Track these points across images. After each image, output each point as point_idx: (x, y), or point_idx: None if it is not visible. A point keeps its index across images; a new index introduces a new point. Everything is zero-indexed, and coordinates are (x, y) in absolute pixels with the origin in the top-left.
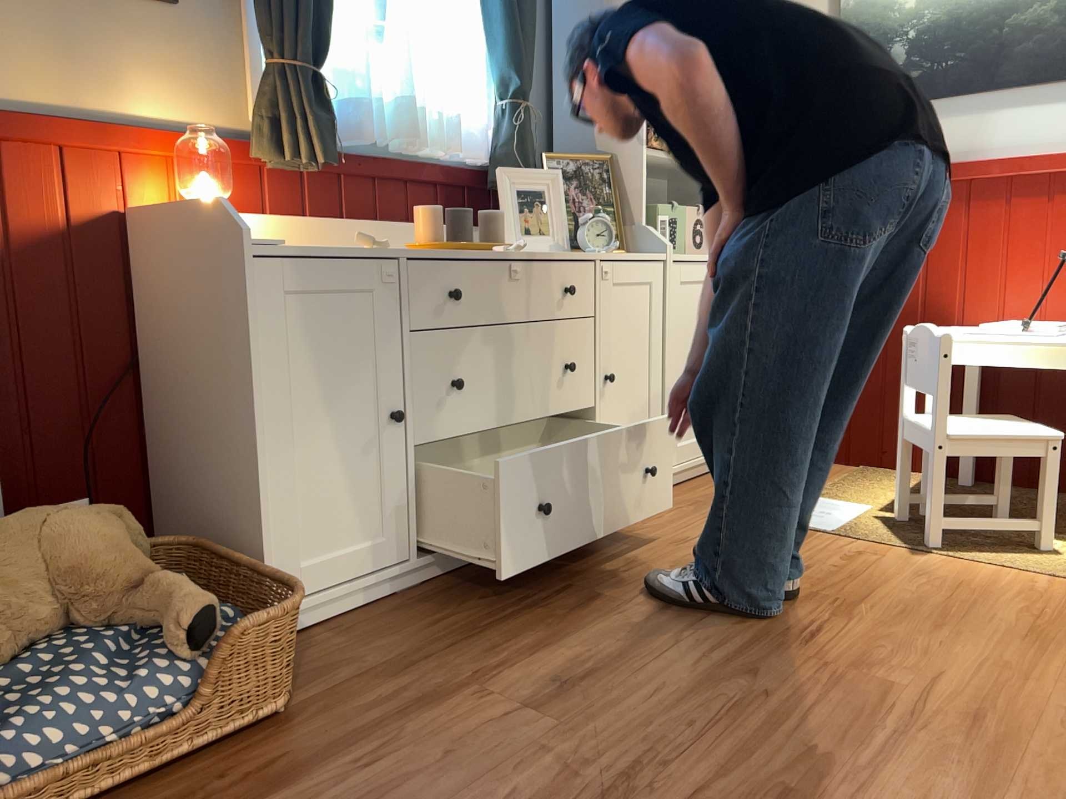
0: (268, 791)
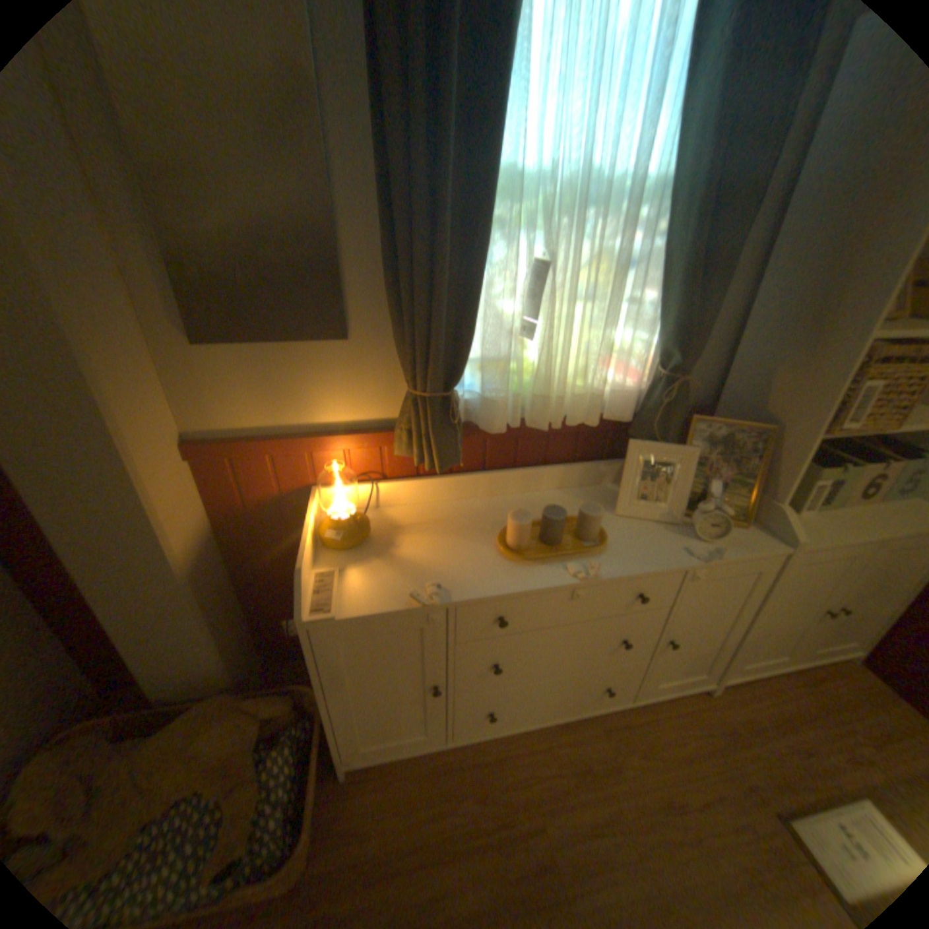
0: None
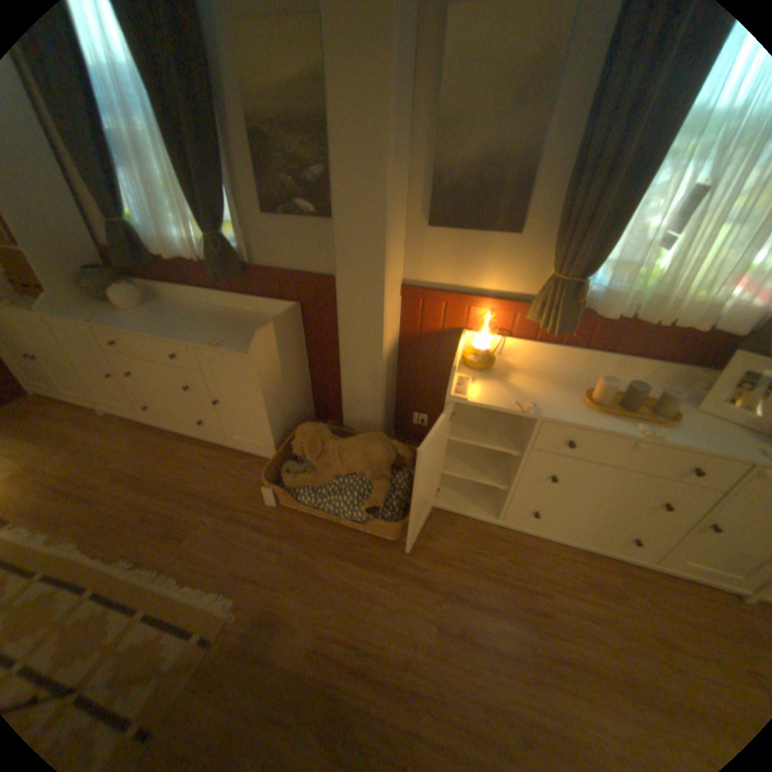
0: (361, 564)
